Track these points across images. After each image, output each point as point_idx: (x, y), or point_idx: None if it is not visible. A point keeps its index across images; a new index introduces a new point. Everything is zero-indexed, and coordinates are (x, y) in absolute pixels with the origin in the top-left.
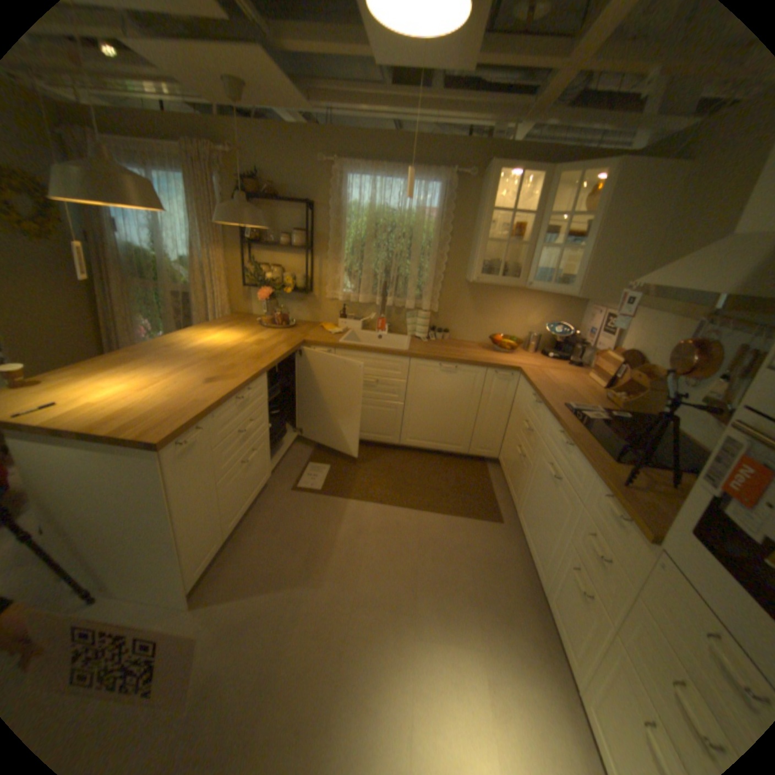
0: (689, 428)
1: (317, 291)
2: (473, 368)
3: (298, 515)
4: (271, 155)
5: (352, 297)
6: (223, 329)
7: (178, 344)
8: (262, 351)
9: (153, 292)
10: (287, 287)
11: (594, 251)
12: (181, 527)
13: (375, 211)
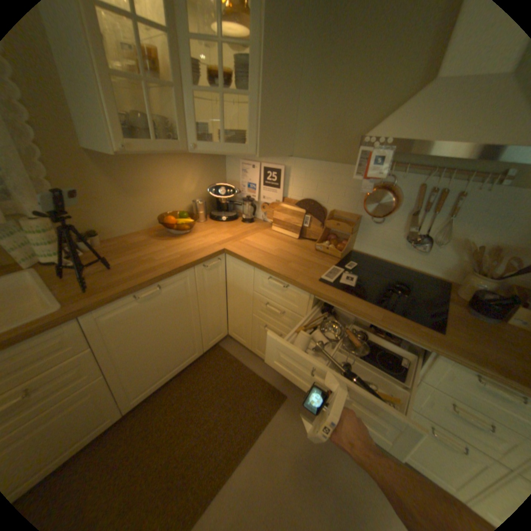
0: (383, 253)
1: None
2: (179, 276)
3: None
4: None
5: None
6: None
7: None
8: None
9: None
10: None
11: (257, 98)
12: None
13: None
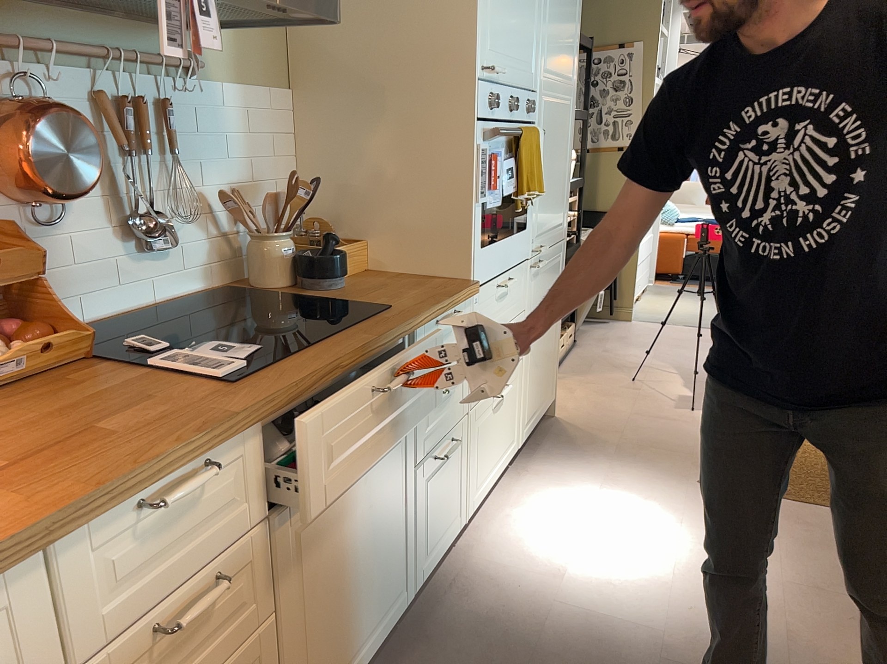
0: (95, 303)
1: None
2: None
3: None
4: None
5: None
6: None
7: None
8: None
9: None
10: None
11: None
12: None
13: None
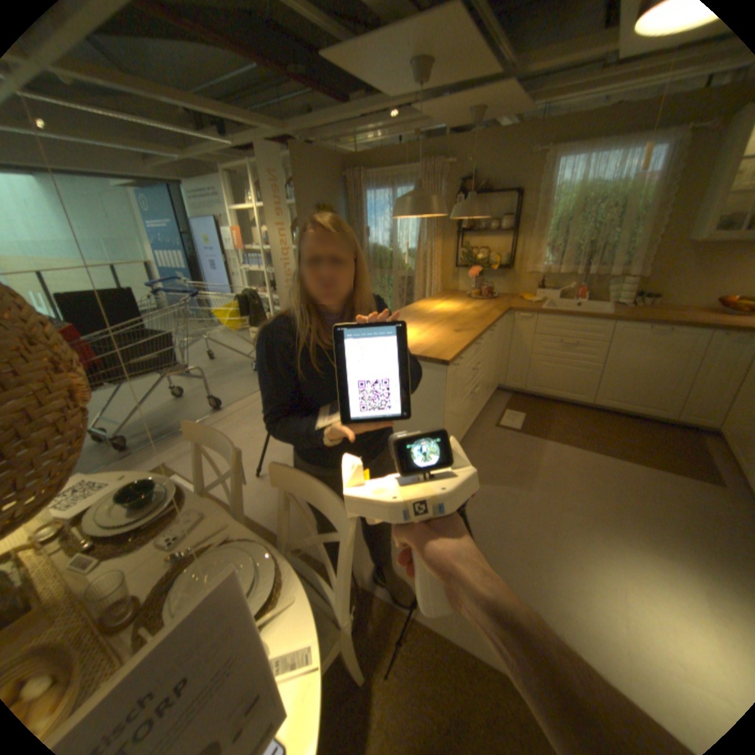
0: None
1: (517, 267)
2: (694, 330)
3: (503, 444)
4: (489, 156)
5: (552, 269)
6: (443, 301)
7: (420, 310)
8: (480, 314)
9: (386, 278)
10: (493, 265)
11: None
12: (445, 422)
13: (585, 186)
